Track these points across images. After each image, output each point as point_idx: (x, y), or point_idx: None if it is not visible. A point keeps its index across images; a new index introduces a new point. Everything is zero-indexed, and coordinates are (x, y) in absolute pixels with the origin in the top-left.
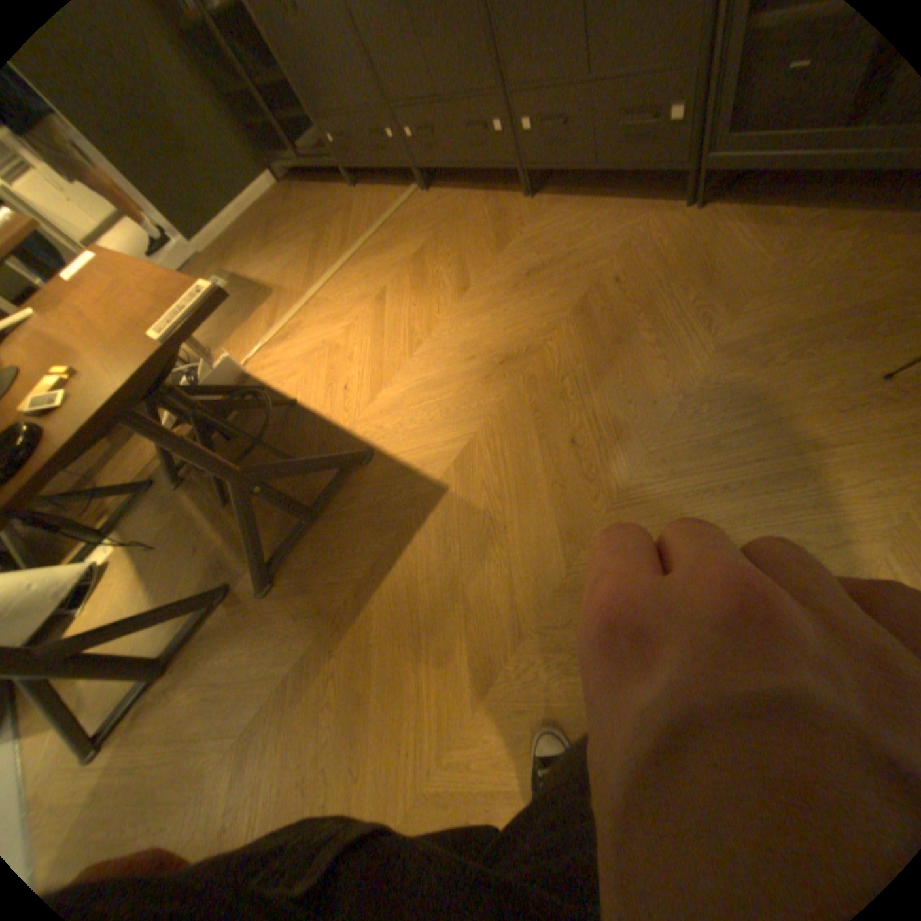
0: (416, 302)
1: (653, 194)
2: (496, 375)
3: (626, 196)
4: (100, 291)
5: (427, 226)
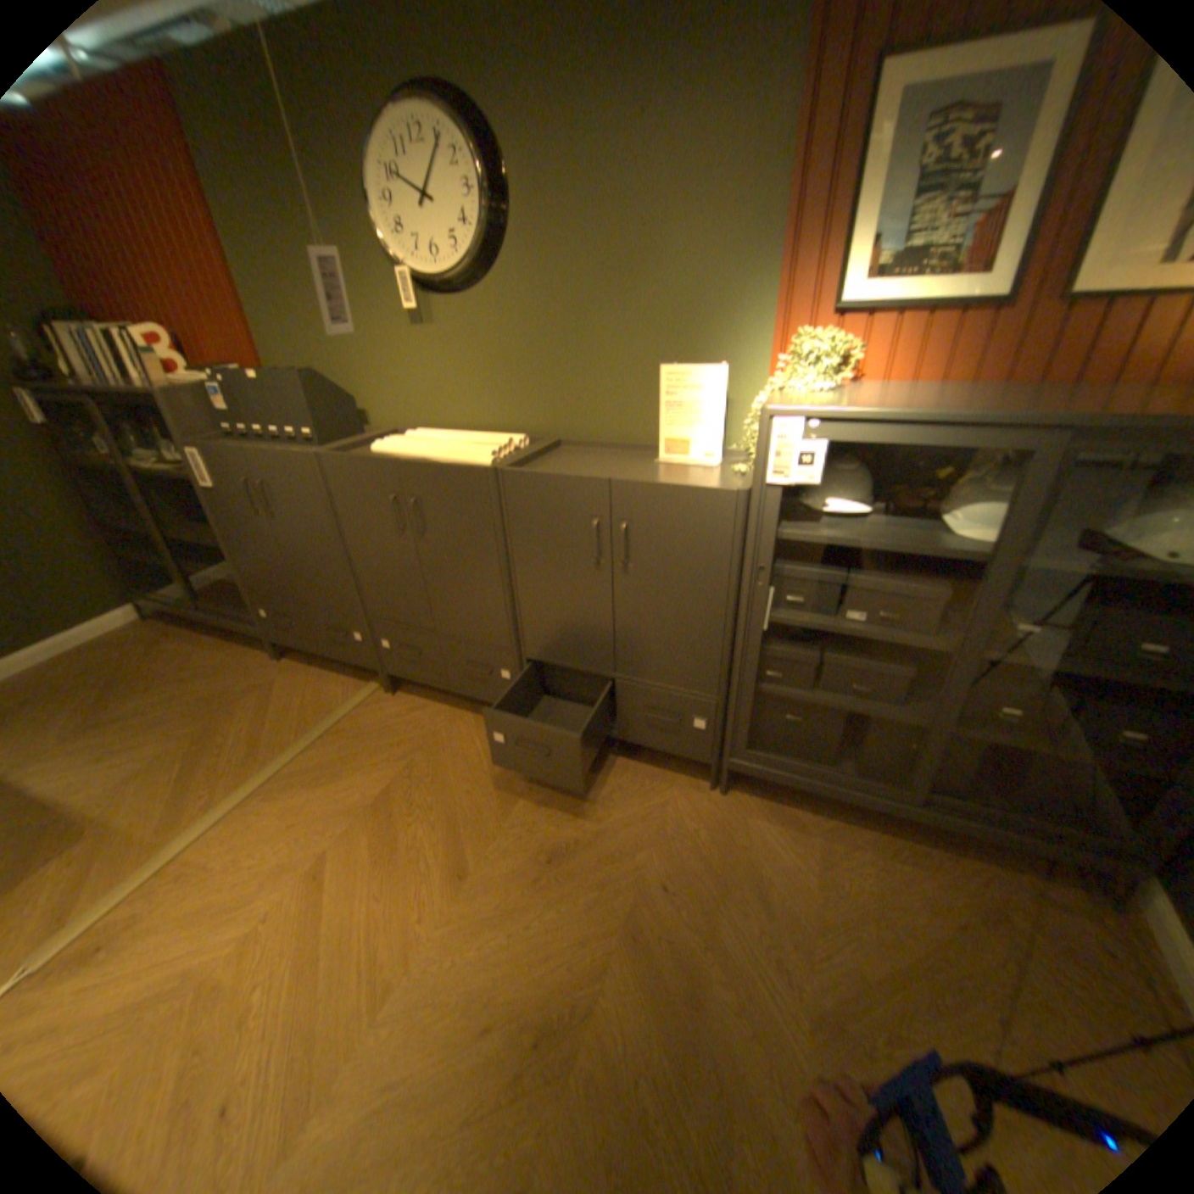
0: (379, 894)
1: (669, 765)
2: (526, 1075)
3: (641, 762)
4: None
5: (394, 751)
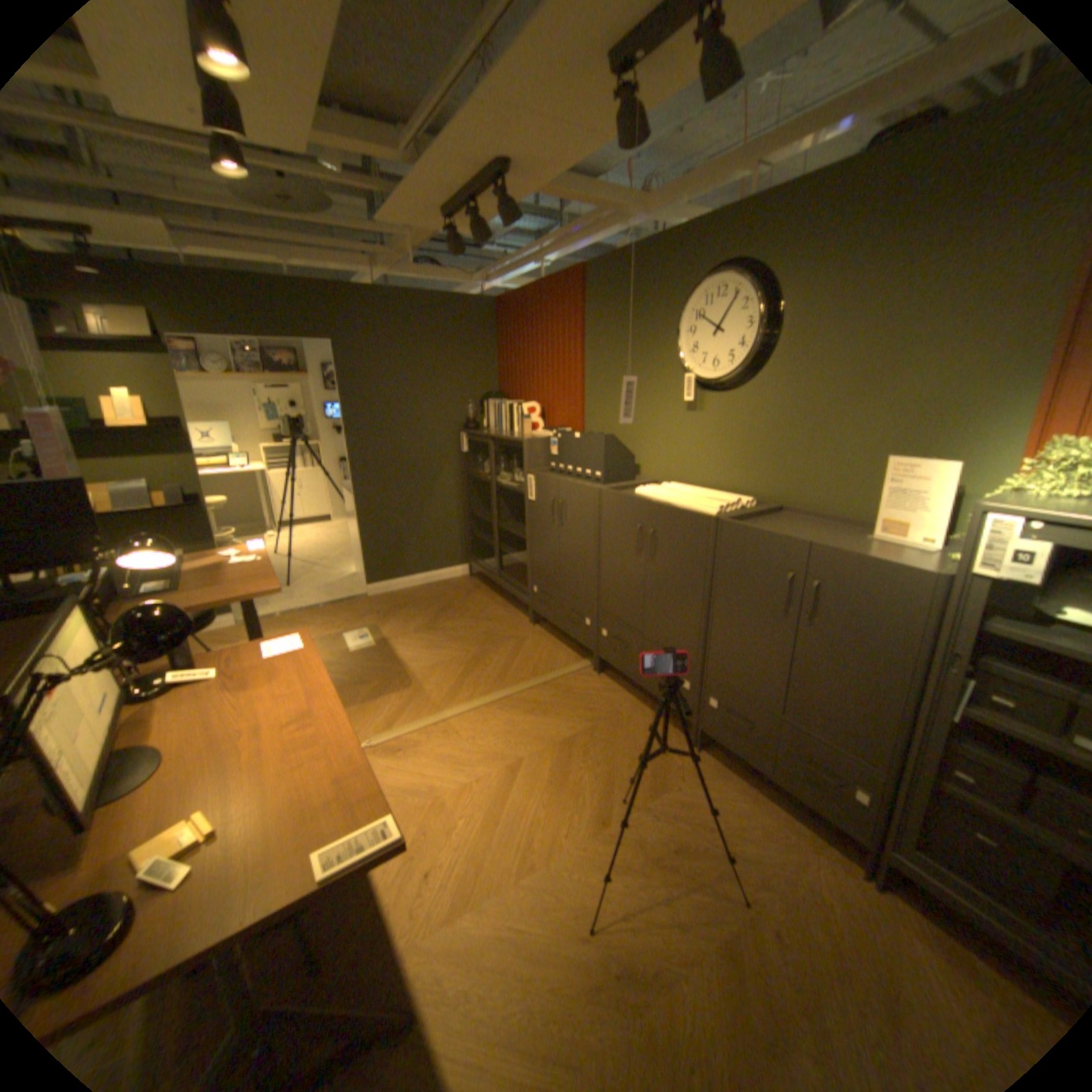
0: (548, 805)
1: (826, 834)
2: (608, 995)
3: (796, 818)
4: (290, 713)
5: (588, 714)
